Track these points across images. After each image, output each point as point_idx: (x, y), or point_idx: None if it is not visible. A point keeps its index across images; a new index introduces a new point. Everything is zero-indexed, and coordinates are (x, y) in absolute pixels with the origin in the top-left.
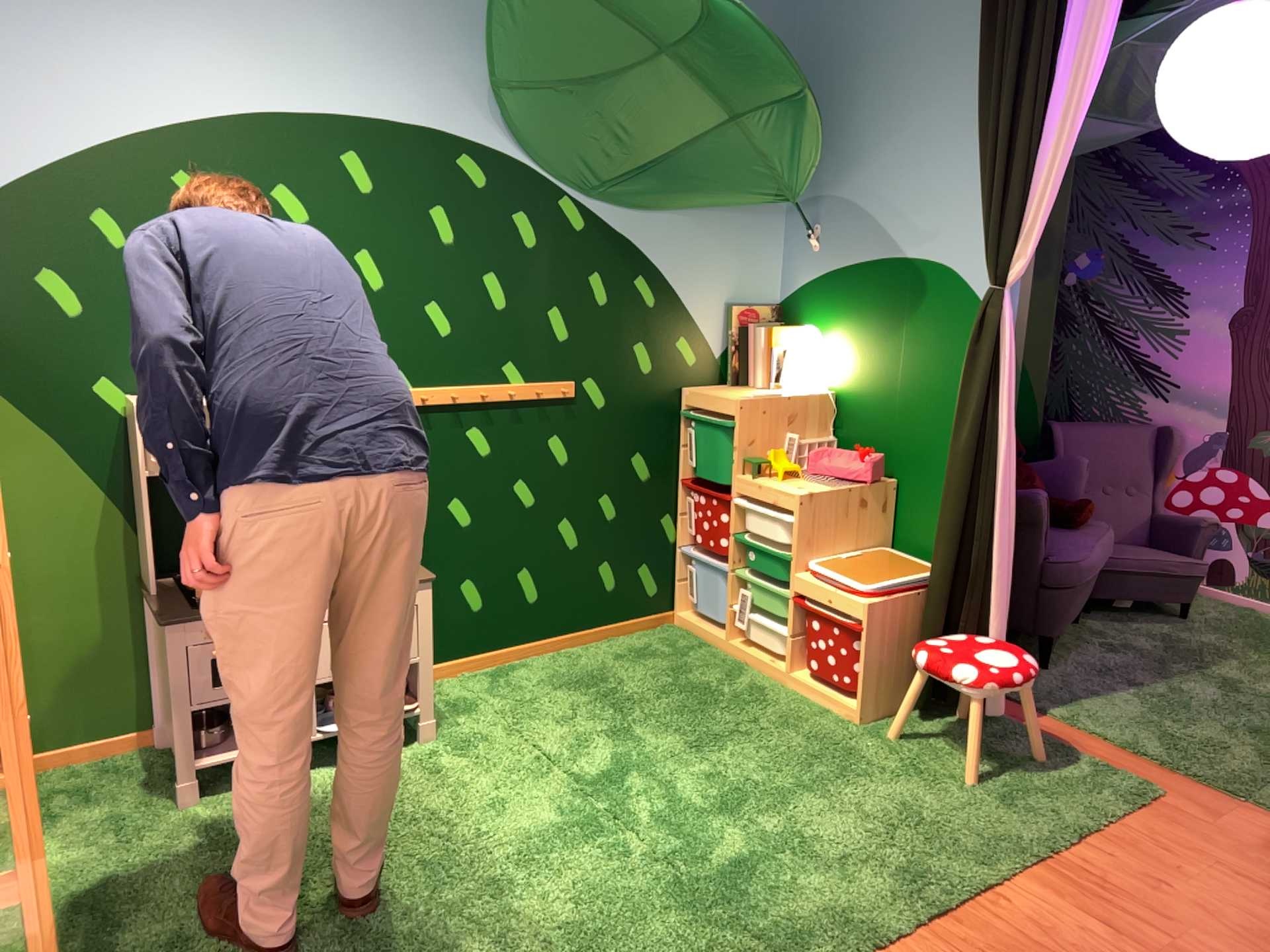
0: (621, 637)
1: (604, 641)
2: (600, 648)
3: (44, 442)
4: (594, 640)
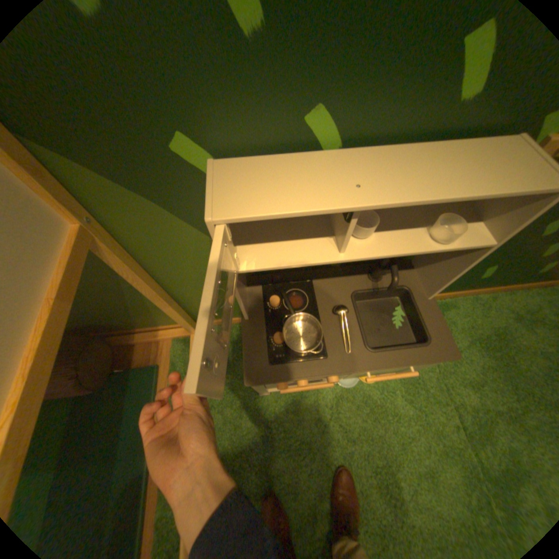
0: (520, 291)
1: (508, 293)
2: (504, 299)
3: (140, 203)
4: (502, 292)
